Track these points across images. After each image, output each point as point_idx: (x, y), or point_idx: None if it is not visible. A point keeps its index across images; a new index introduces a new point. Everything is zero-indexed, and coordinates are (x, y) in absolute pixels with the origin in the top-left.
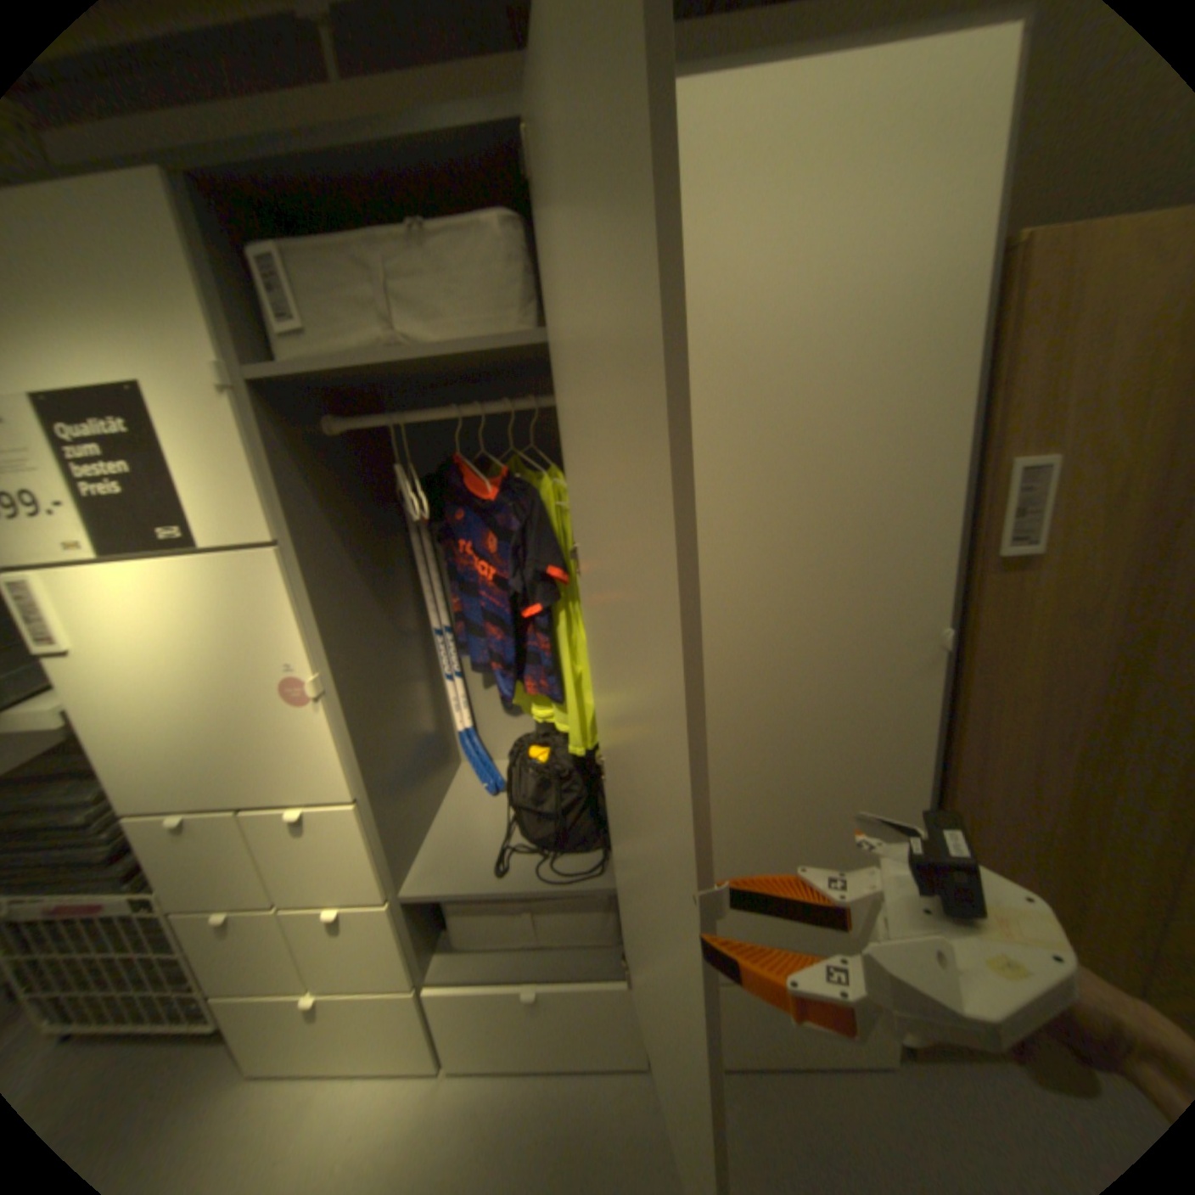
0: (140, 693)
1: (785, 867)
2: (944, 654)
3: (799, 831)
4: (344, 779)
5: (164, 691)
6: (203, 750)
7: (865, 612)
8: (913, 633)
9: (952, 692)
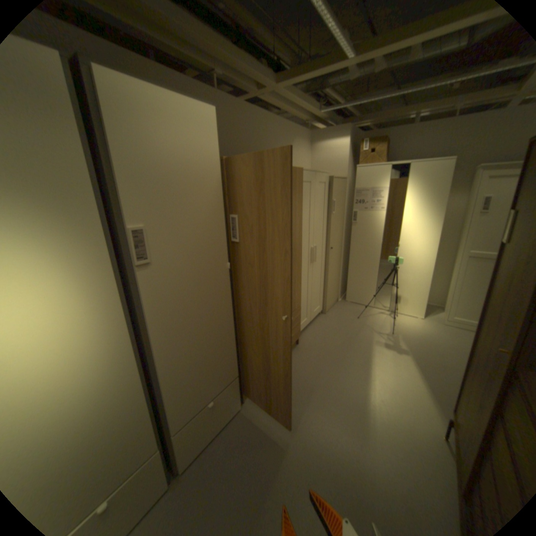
0: None
1: (202, 359)
2: (228, 270)
3: (204, 343)
4: None
5: None
6: None
7: (209, 261)
8: (221, 266)
9: (231, 282)
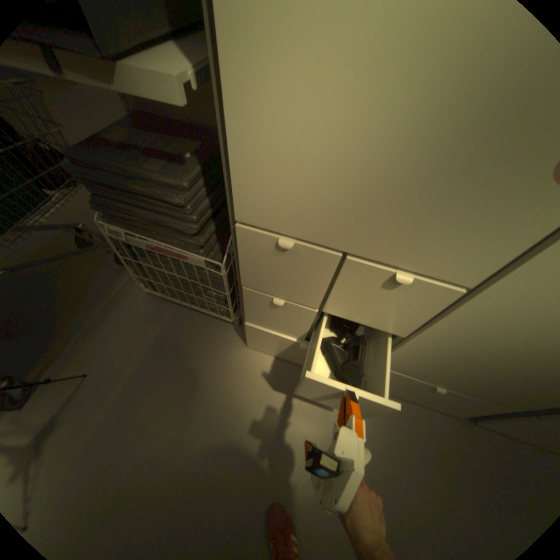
0: (346, 82)
1: None
2: None
3: None
4: (492, 270)
5: (387, 91)
6: (368, 193)
7: None
8: None
9: None
